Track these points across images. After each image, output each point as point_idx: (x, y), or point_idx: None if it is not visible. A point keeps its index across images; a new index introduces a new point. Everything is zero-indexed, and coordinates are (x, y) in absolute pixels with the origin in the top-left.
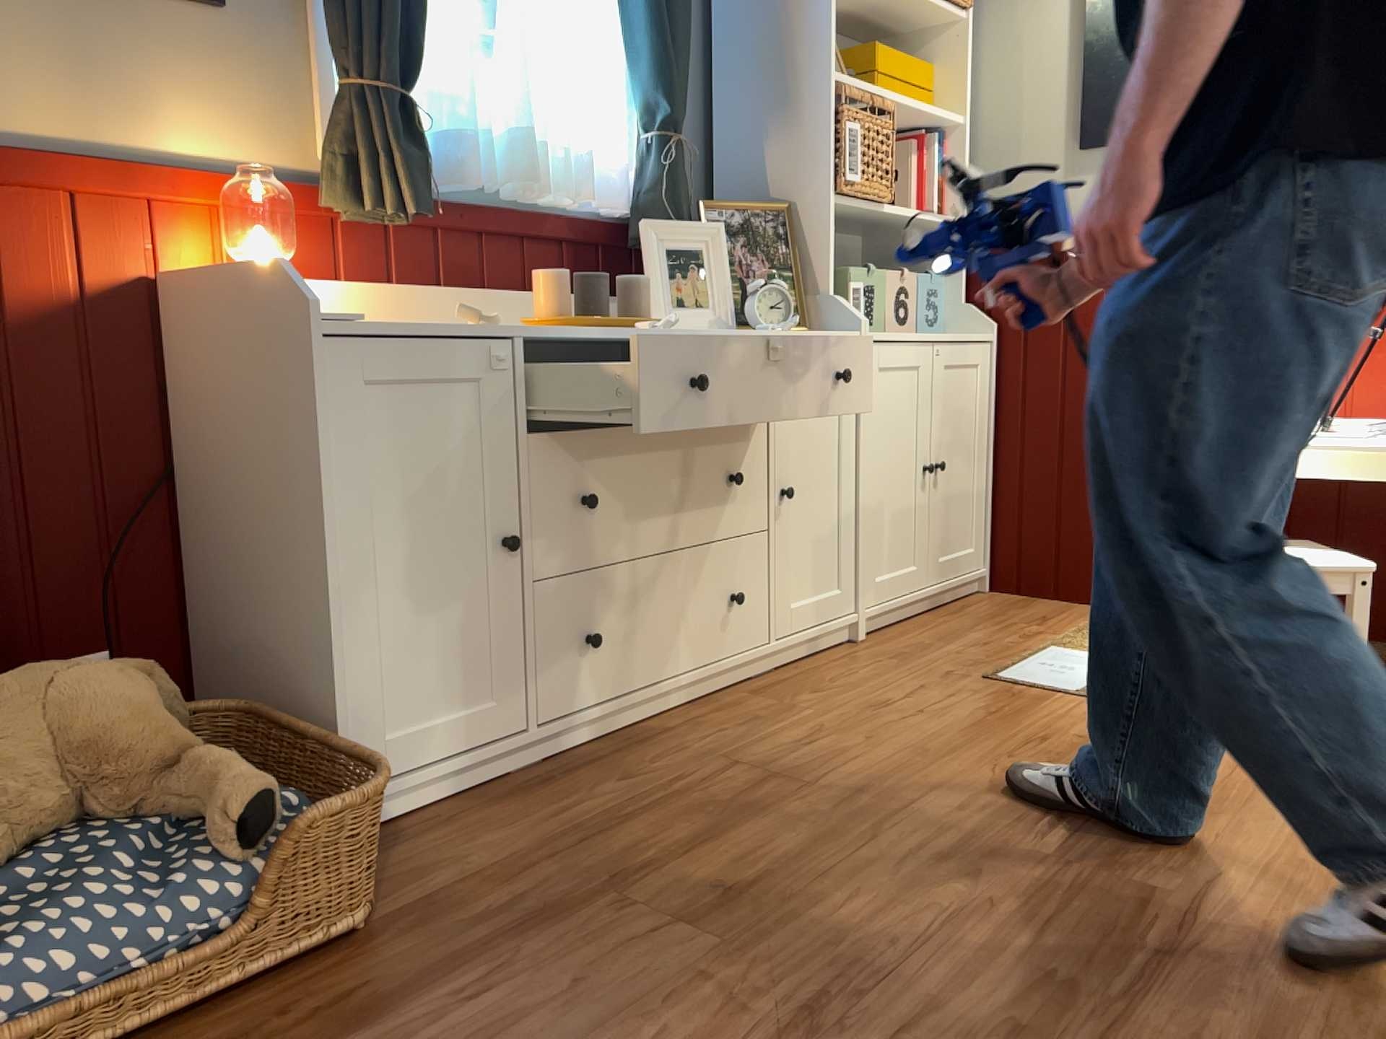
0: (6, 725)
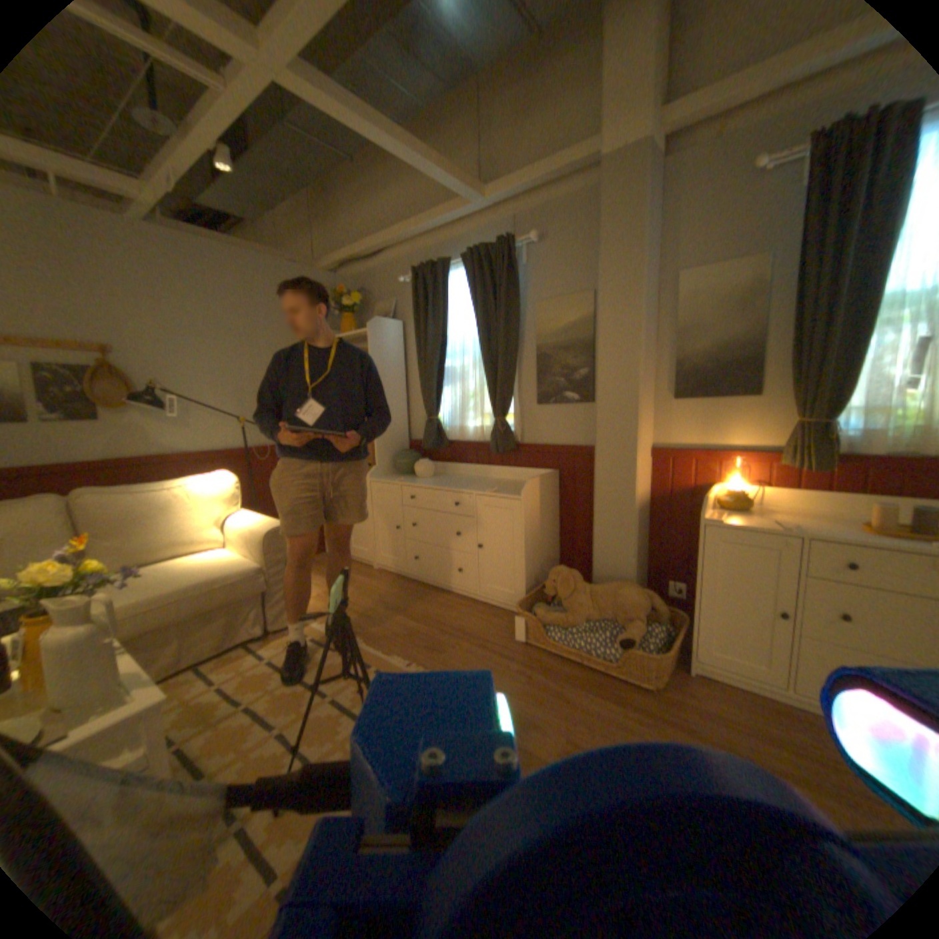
0: (609, 594)
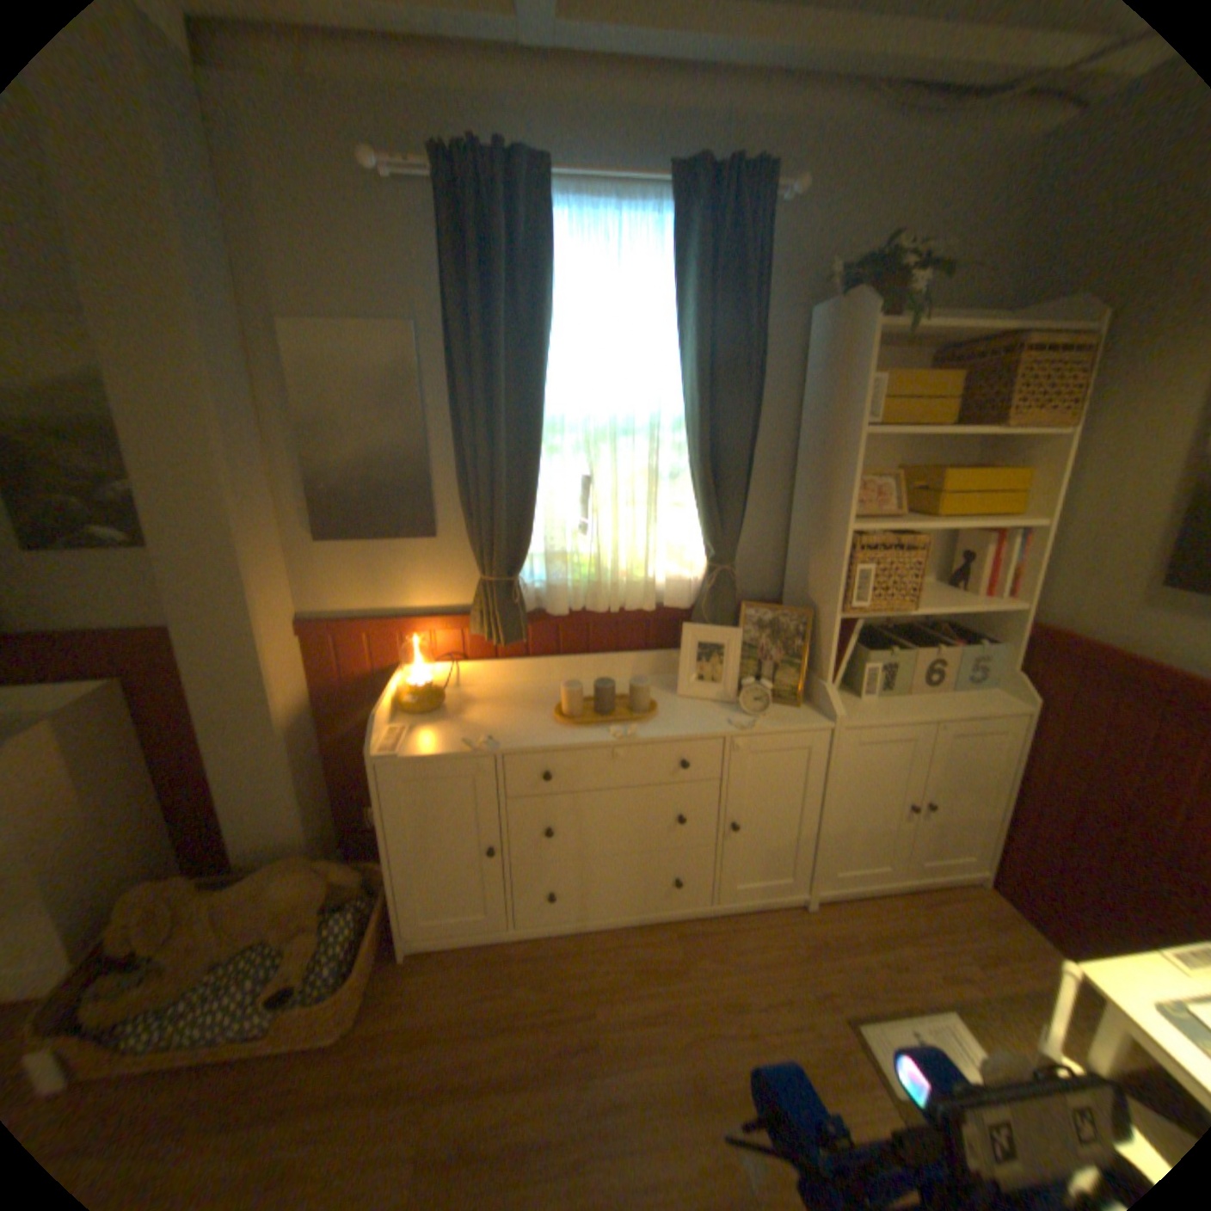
0: (248, 901)
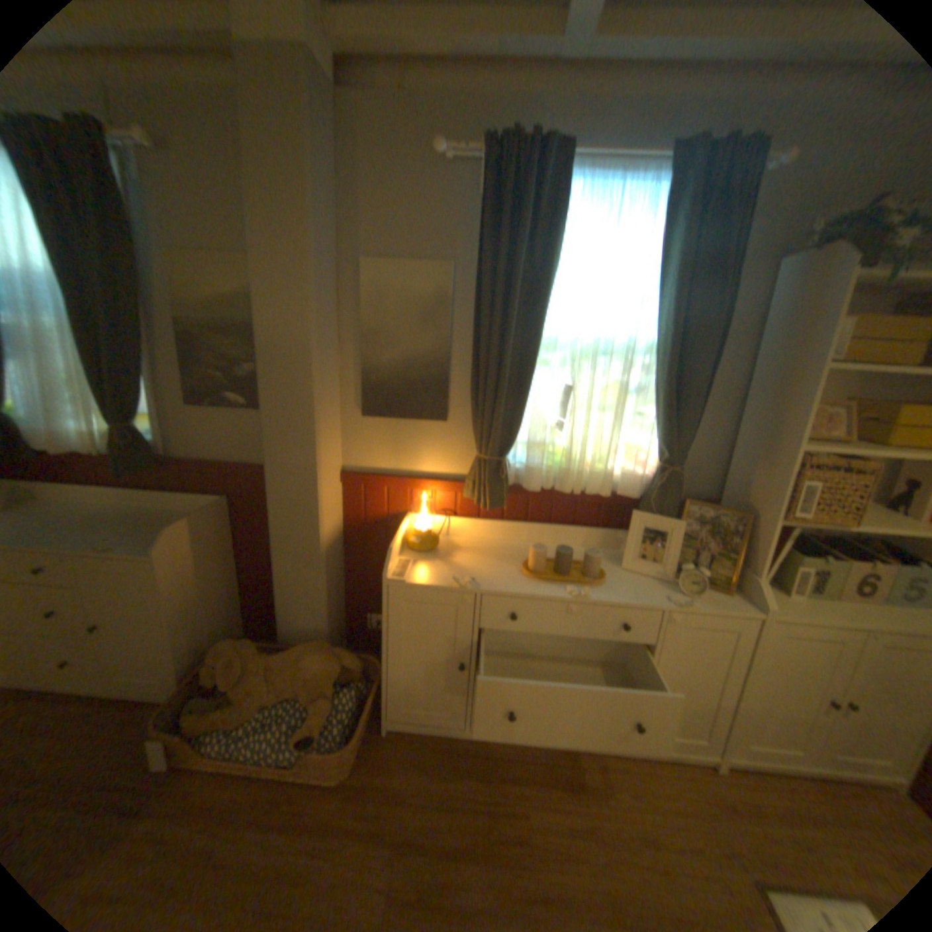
0: (288, 667)
